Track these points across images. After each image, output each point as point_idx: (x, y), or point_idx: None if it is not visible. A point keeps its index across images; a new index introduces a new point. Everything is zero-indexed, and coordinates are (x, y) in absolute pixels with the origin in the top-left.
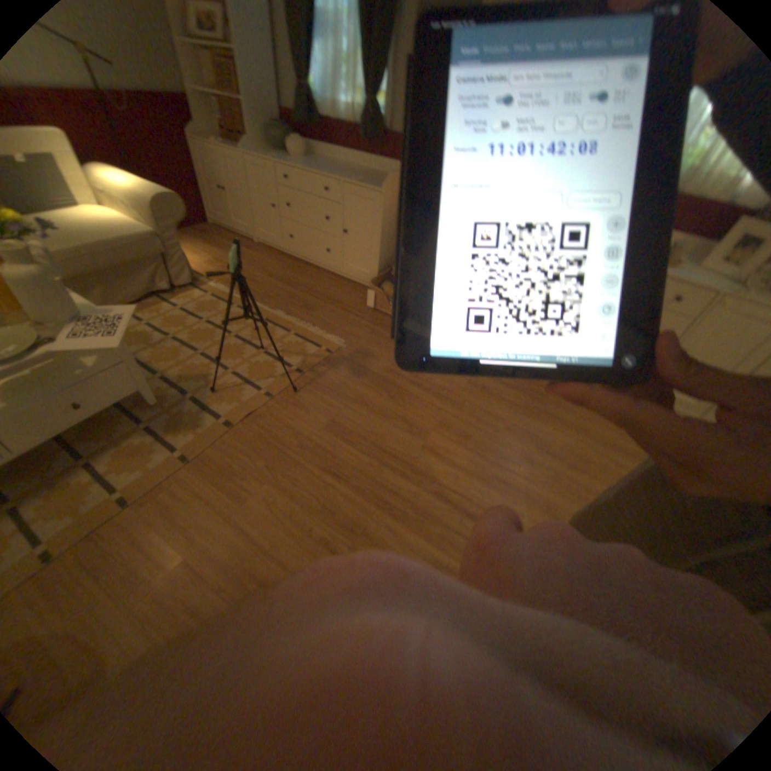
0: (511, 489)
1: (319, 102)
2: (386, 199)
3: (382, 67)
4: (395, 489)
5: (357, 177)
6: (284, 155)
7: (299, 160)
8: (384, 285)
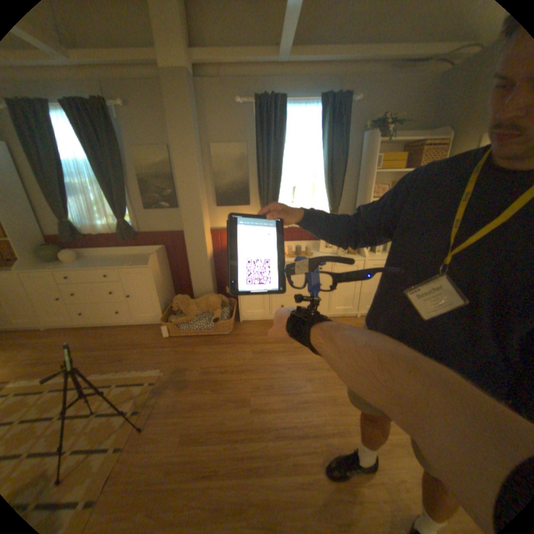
0: (311, 404)
1: (79, 228)
2: (153, 270)
3: (124, 205)
4: (252, 455)
5: (127, 263)
6: (59, 265)
7: (75, 265)
8: (171, 319)
